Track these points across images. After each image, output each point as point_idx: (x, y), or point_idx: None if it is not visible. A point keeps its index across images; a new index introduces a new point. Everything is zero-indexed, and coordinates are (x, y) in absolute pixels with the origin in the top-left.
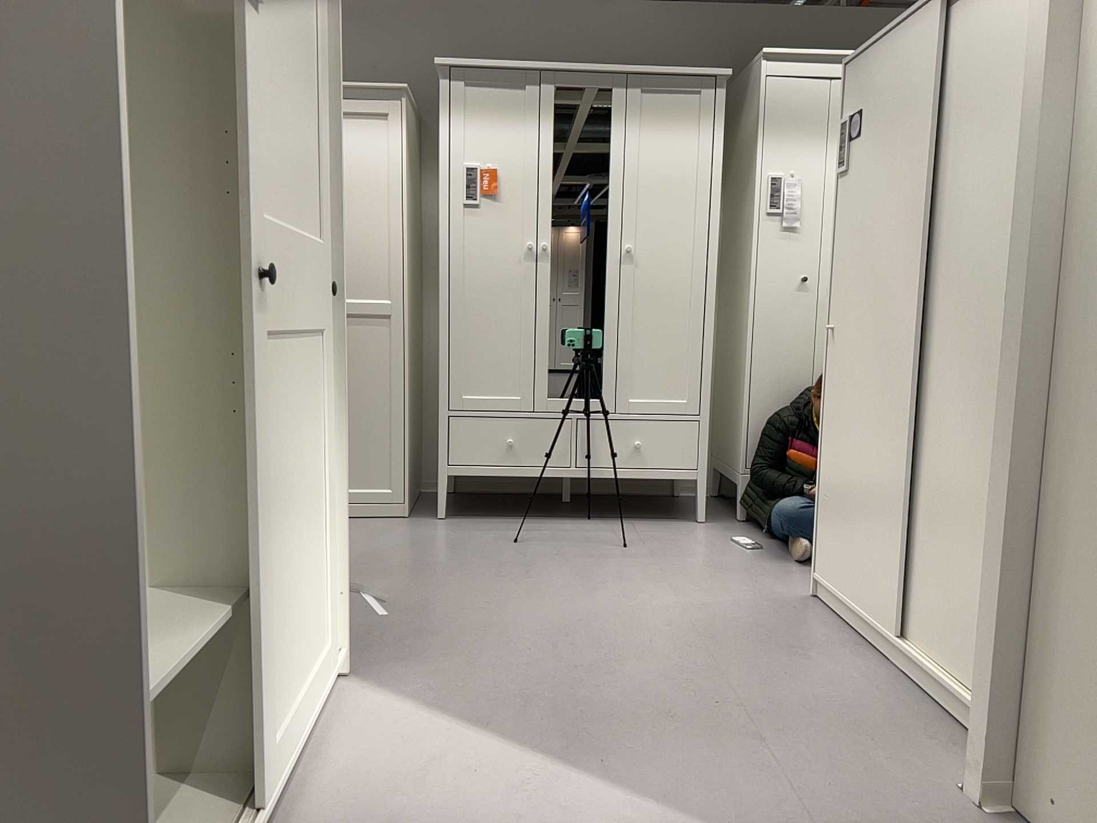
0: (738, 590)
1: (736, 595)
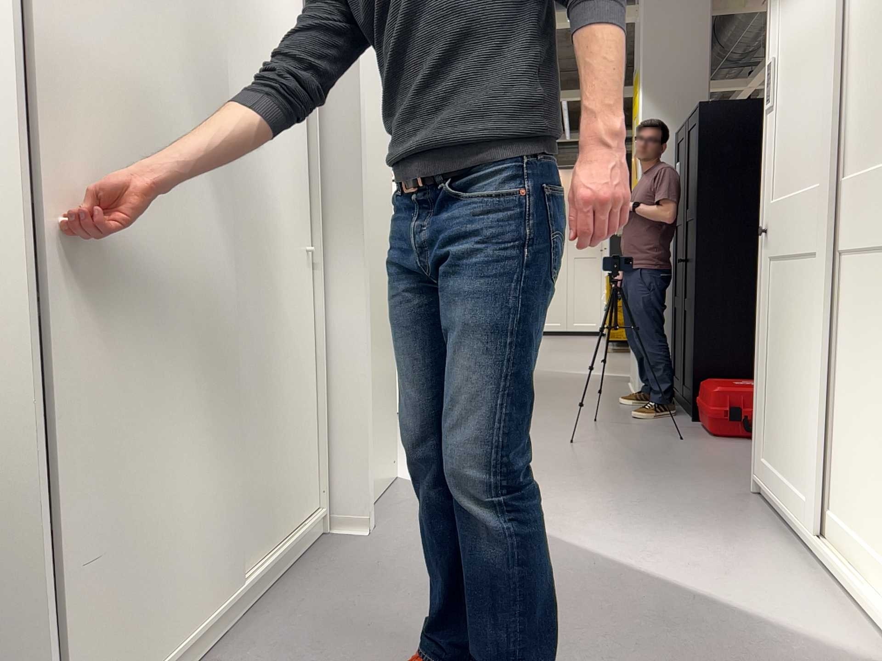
0: None
1: None
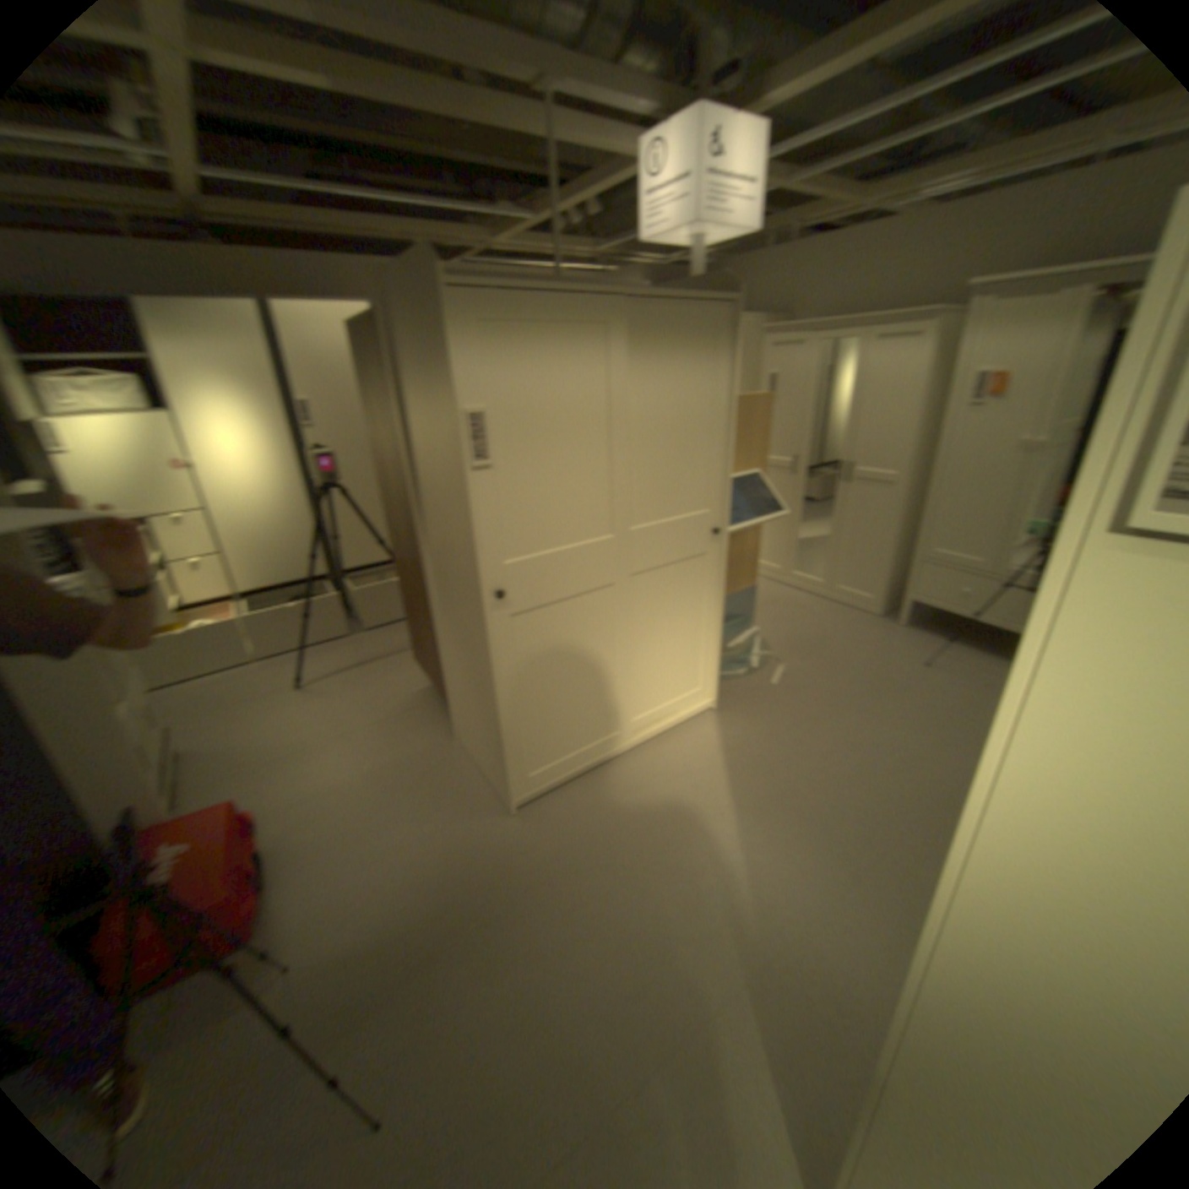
0: None
1: None
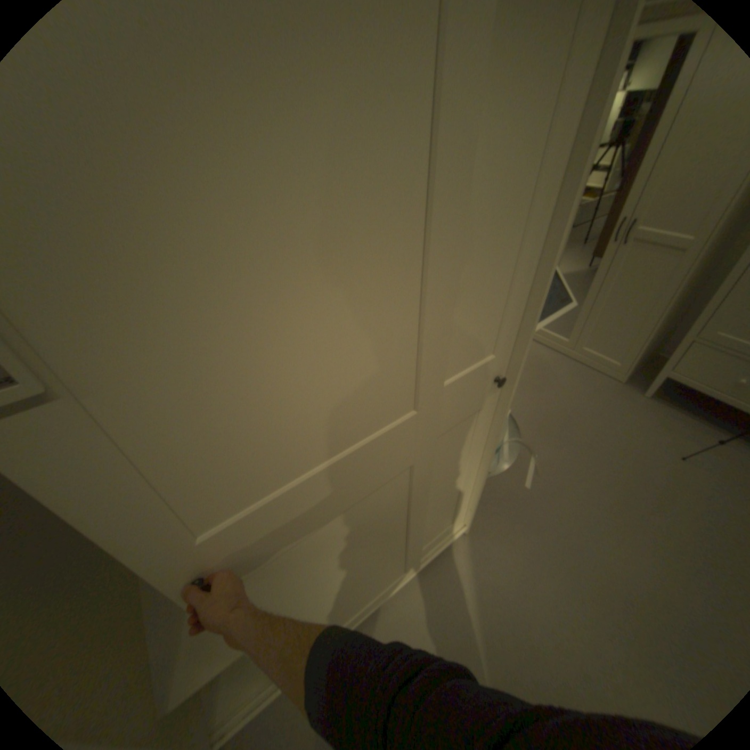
0: None
1: None
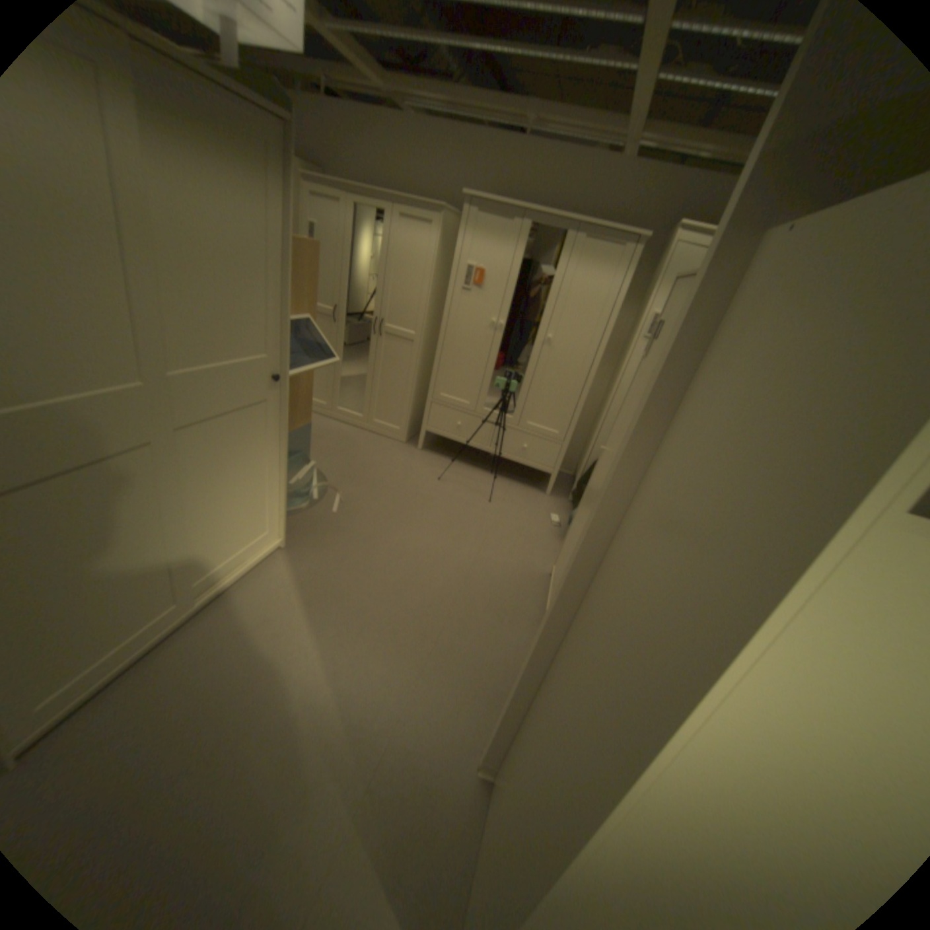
0: (517, 553)
1: (513, 555)
